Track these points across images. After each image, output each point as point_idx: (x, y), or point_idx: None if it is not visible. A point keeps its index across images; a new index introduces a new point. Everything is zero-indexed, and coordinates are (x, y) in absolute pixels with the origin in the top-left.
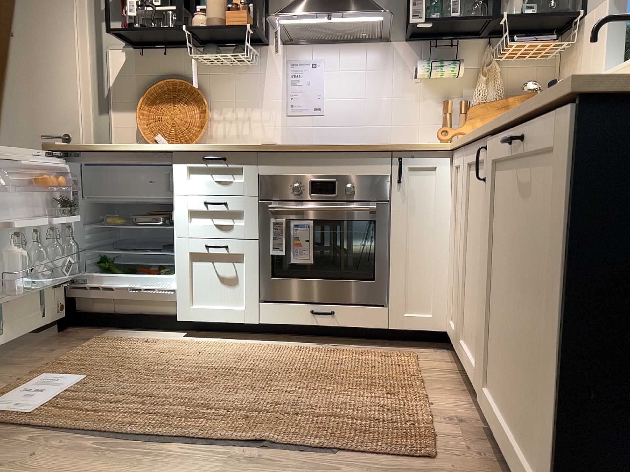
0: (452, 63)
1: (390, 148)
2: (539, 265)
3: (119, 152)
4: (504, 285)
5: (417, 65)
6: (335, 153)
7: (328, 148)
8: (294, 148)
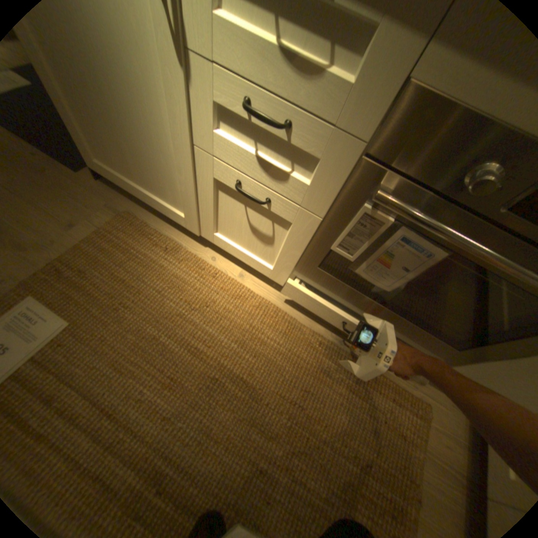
0: None
1: None
2: None
3: None
4: None
5: None
6: None
7: None
8: None
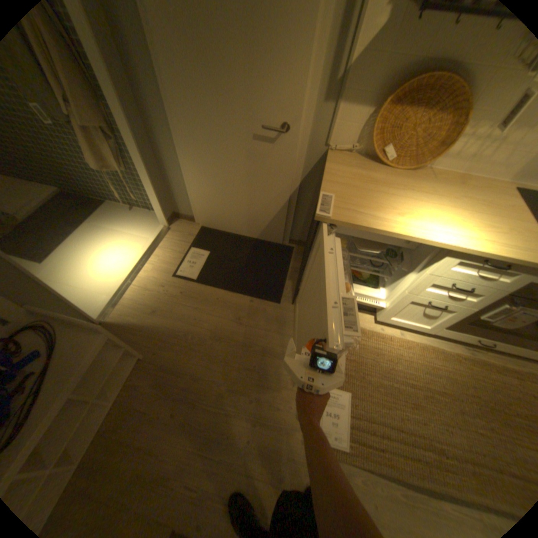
0: None
1: None
2: None
3: (397, 236)
4: None
5: None
6: None
7: None
8: None
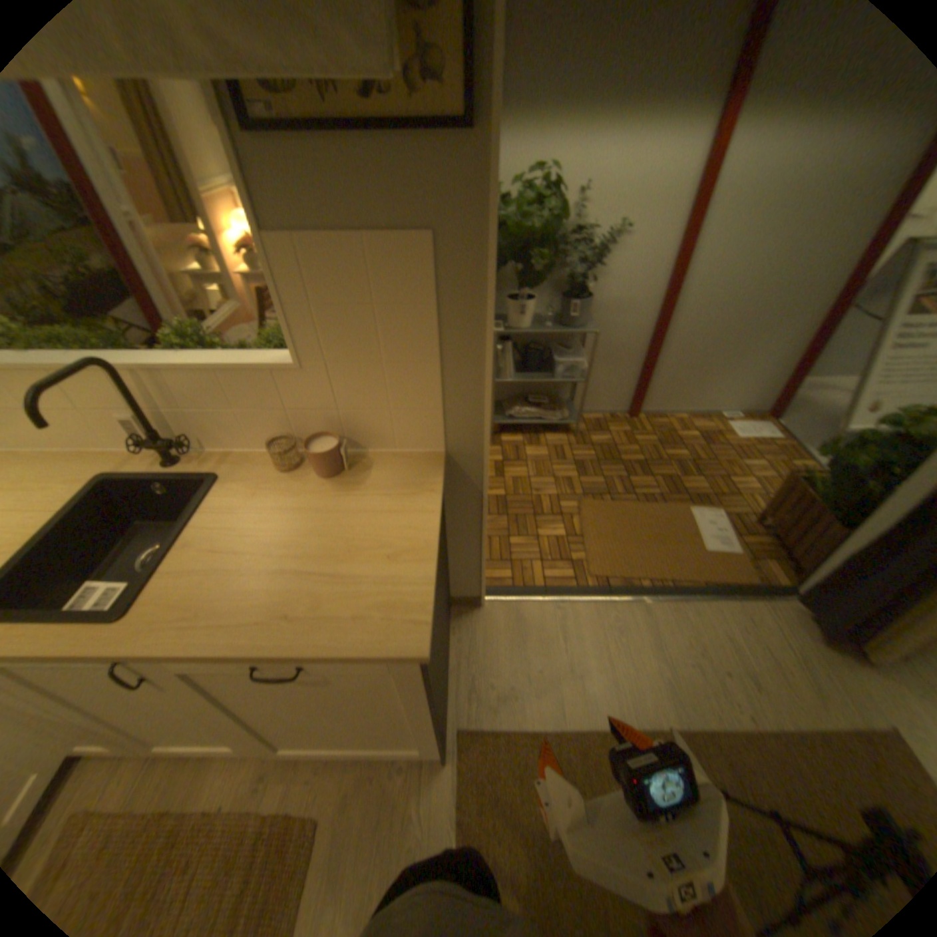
0: None
1: None
2: (348, 704)
3: None
4: (267, 716)
5: None
6: None
7: None
8: None
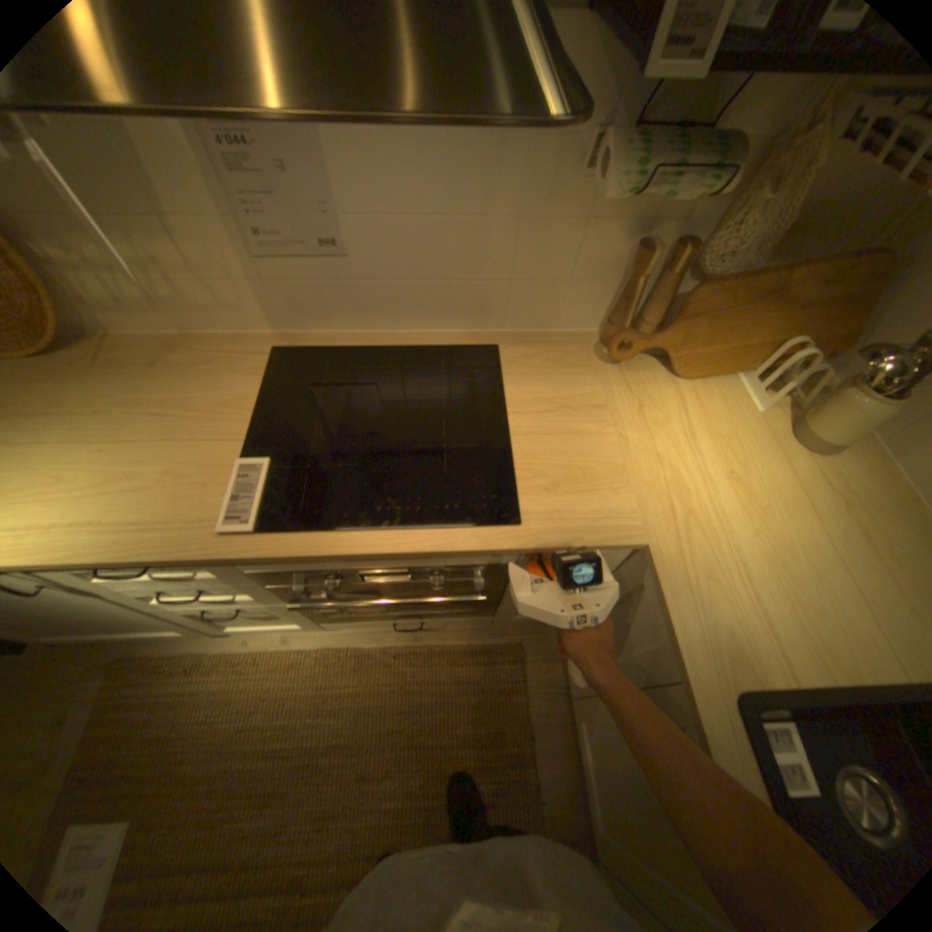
0: (719, 163)
1: (520, 553)
2: None
3: None
4: None
5: (614, 141)
6: (399, 555)
7: (383, 557)
8: (305, 560)
